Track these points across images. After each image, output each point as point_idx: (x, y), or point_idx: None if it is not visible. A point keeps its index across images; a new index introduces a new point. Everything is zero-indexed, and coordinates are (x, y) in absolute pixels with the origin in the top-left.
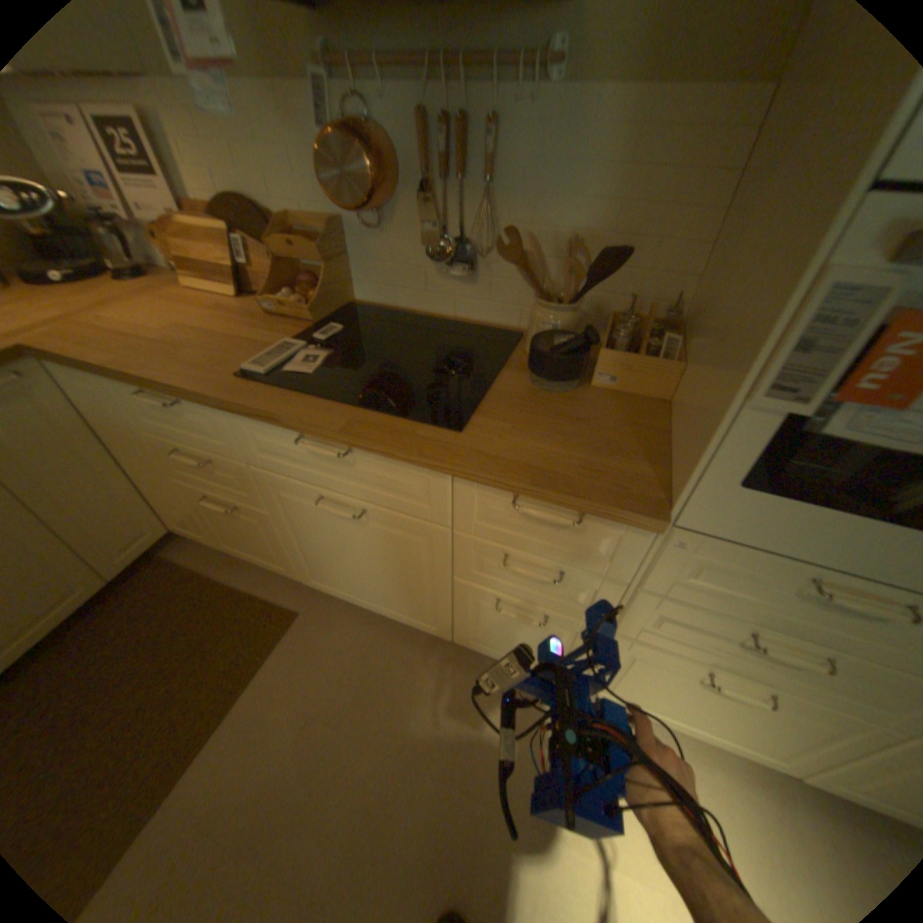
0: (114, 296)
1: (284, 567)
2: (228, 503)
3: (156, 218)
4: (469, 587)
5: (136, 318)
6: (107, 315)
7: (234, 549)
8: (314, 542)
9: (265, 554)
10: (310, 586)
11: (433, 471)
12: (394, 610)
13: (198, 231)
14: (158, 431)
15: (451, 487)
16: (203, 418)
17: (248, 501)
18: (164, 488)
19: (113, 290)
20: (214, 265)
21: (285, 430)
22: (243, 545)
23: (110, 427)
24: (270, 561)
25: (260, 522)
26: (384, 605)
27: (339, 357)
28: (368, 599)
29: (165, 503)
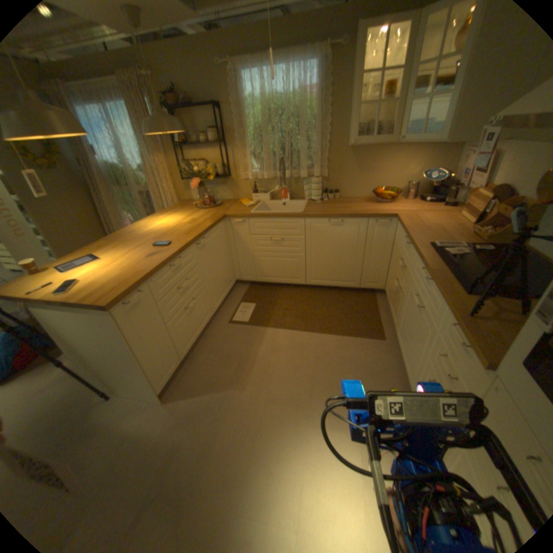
0: (436, 210)
1: (396, 322)
2: (400, 286)
3: (475, 188)
4: (431, 368)
5: (432, 218)
6: (425, 214)
7: (391, 306)
8: (407, 315)
9: (396, 313)
10: (397, 336)
11: (445, 300)
12: (408, 366)
13: (482, 196)
14: (402, 251)
15: (448, 313)
16: (412, 252)
17: (404, 288)
18: (392, 272)
19: (438, 208)
20: (477, 209)
21: (424, 265)
22: (394, 305)
23: (396, 245)
24: (395, 317)
25: (402, 298)
26: (407, 361)
27: (478, 259)
28: (405, 354)
29: (390, 278)
